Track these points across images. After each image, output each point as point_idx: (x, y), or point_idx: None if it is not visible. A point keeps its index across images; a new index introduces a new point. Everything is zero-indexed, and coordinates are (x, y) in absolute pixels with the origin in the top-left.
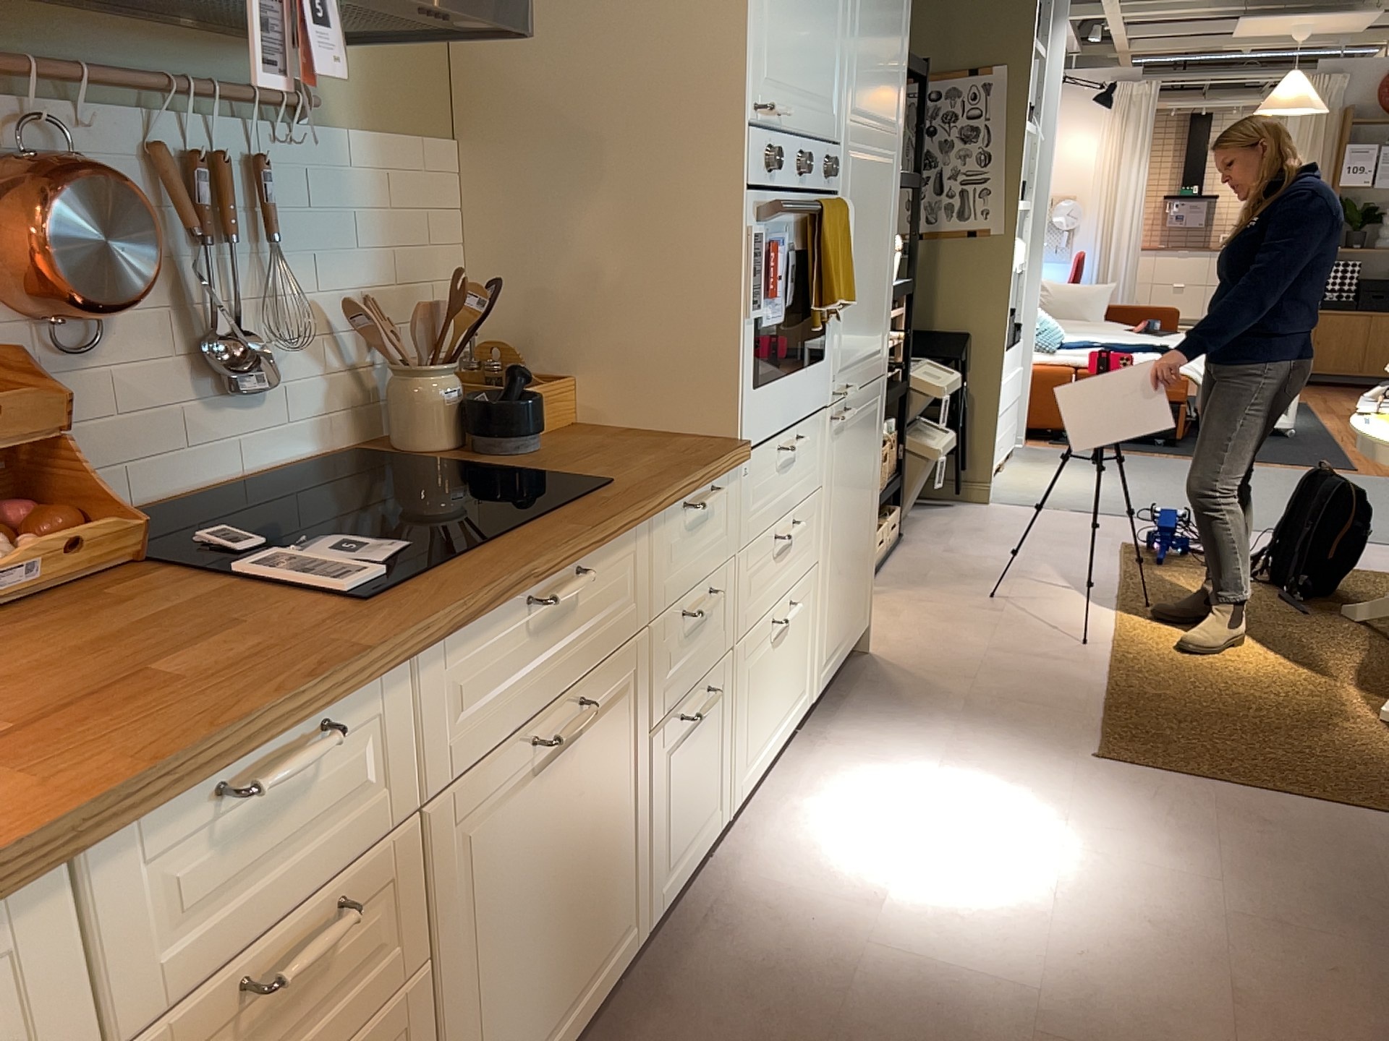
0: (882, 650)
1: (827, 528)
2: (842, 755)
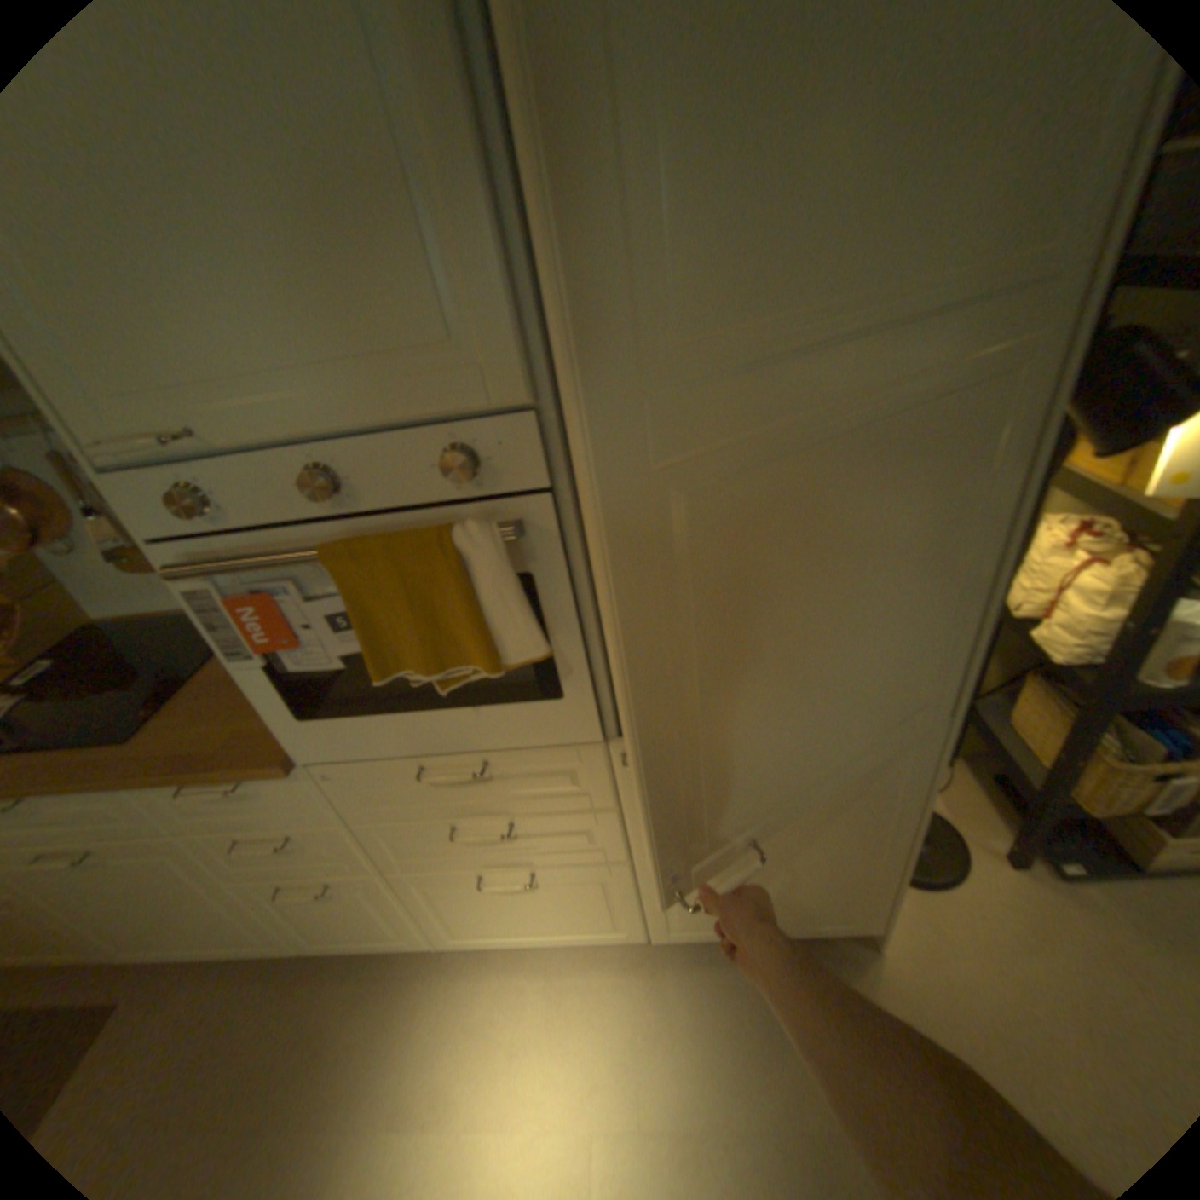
0: (902, 968)
1: (641, 843)
2: (630, 1005)
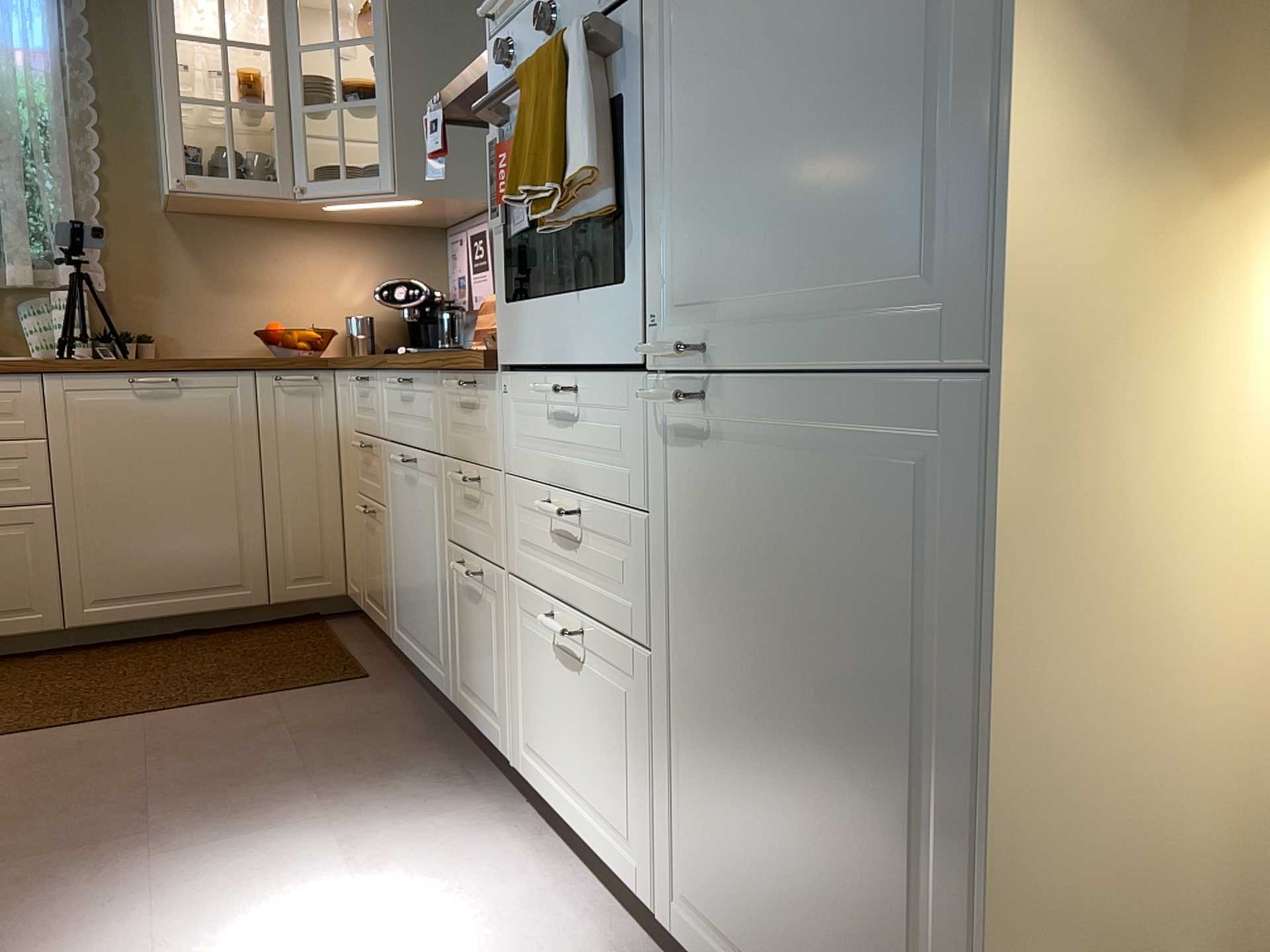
0: None
1: (668, 612)
2: None
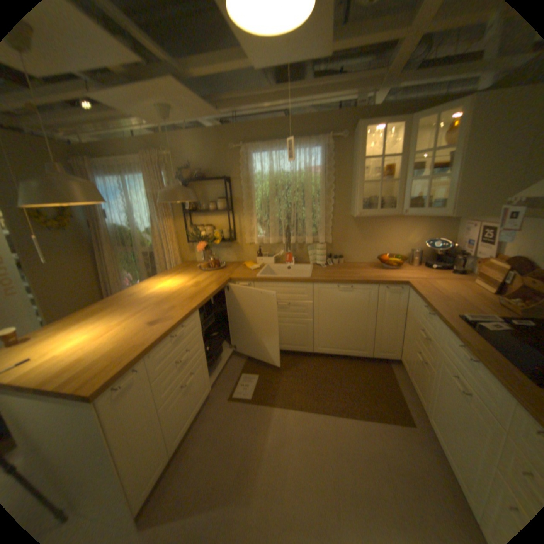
0: None
1: None
2: None
